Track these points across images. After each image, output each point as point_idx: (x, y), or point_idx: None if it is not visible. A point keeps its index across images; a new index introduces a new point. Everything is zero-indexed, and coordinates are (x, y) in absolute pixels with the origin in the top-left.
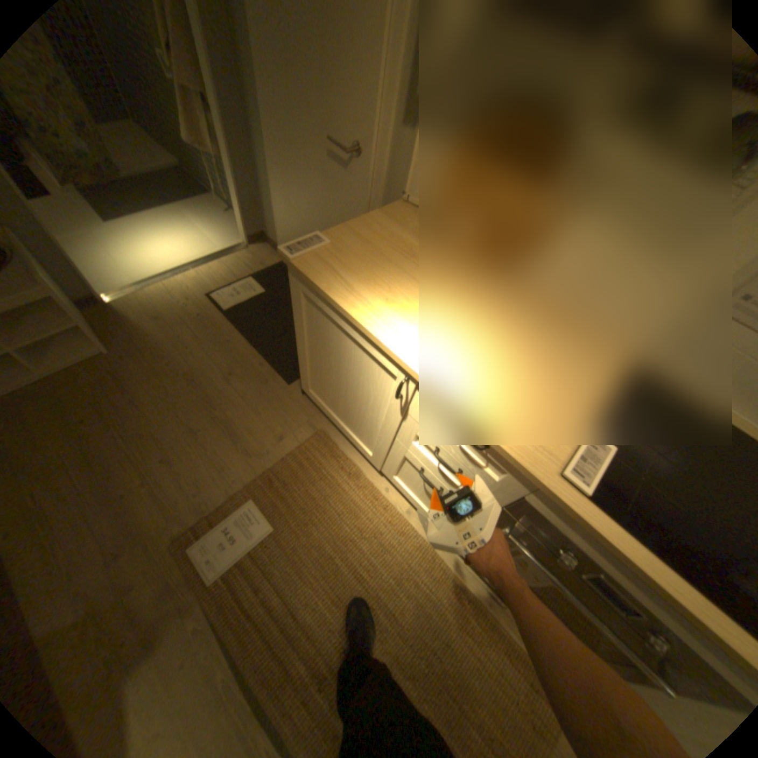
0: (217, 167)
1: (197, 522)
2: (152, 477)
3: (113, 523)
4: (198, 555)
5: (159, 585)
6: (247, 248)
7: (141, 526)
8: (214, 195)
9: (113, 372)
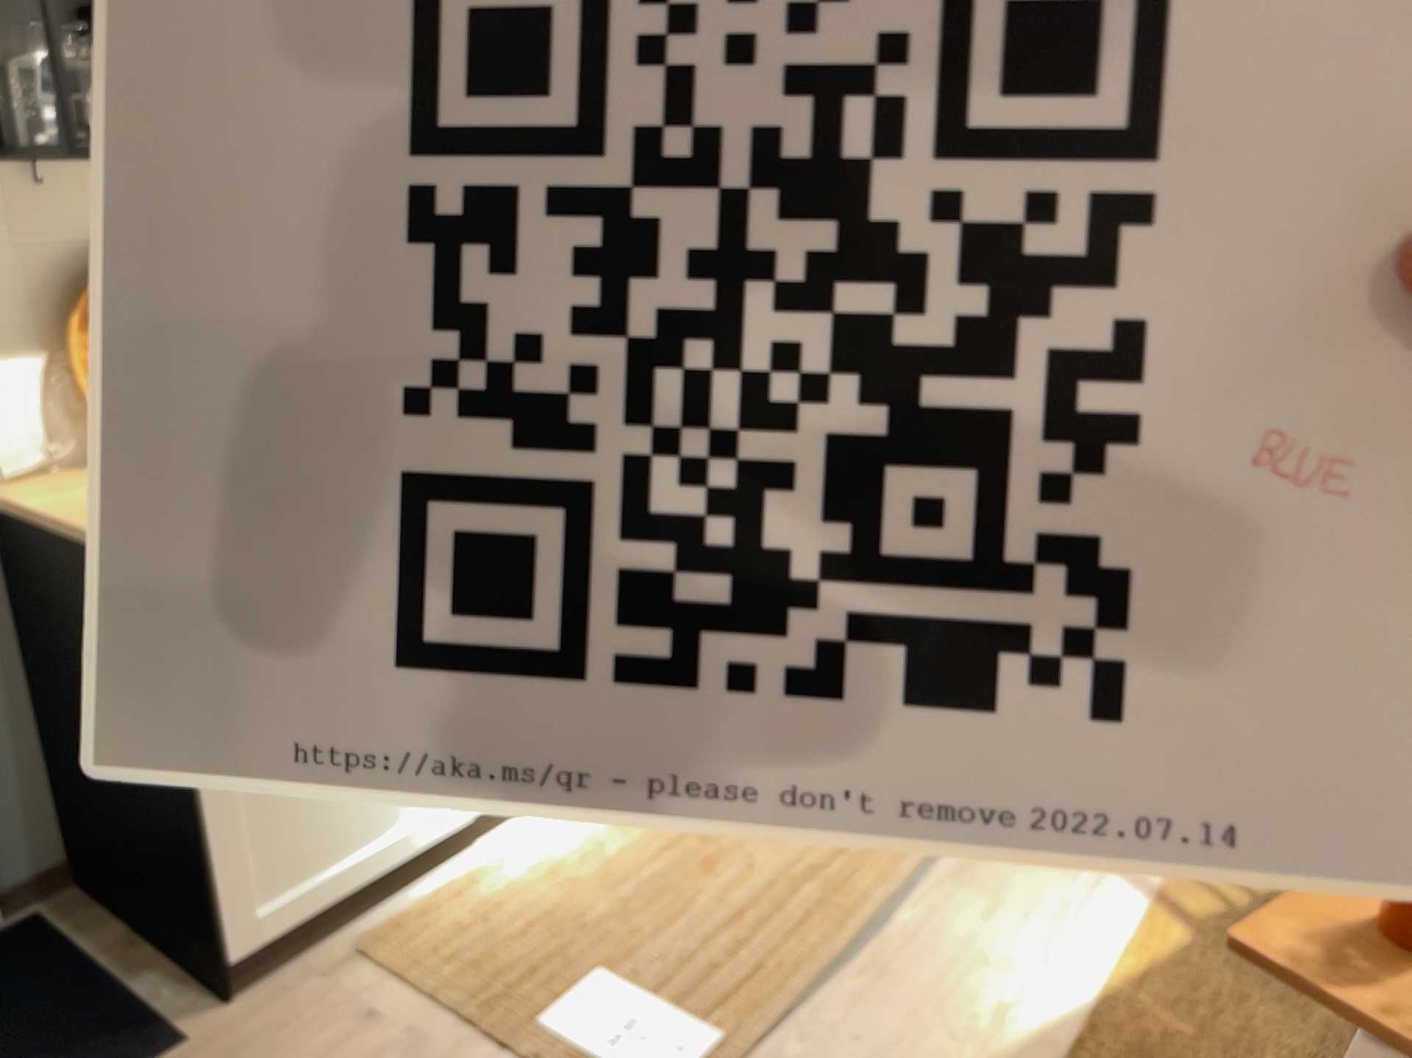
0: None
1: None
2: None
3: None
4: None
5: None
6: None
7: None
8: None
9: None
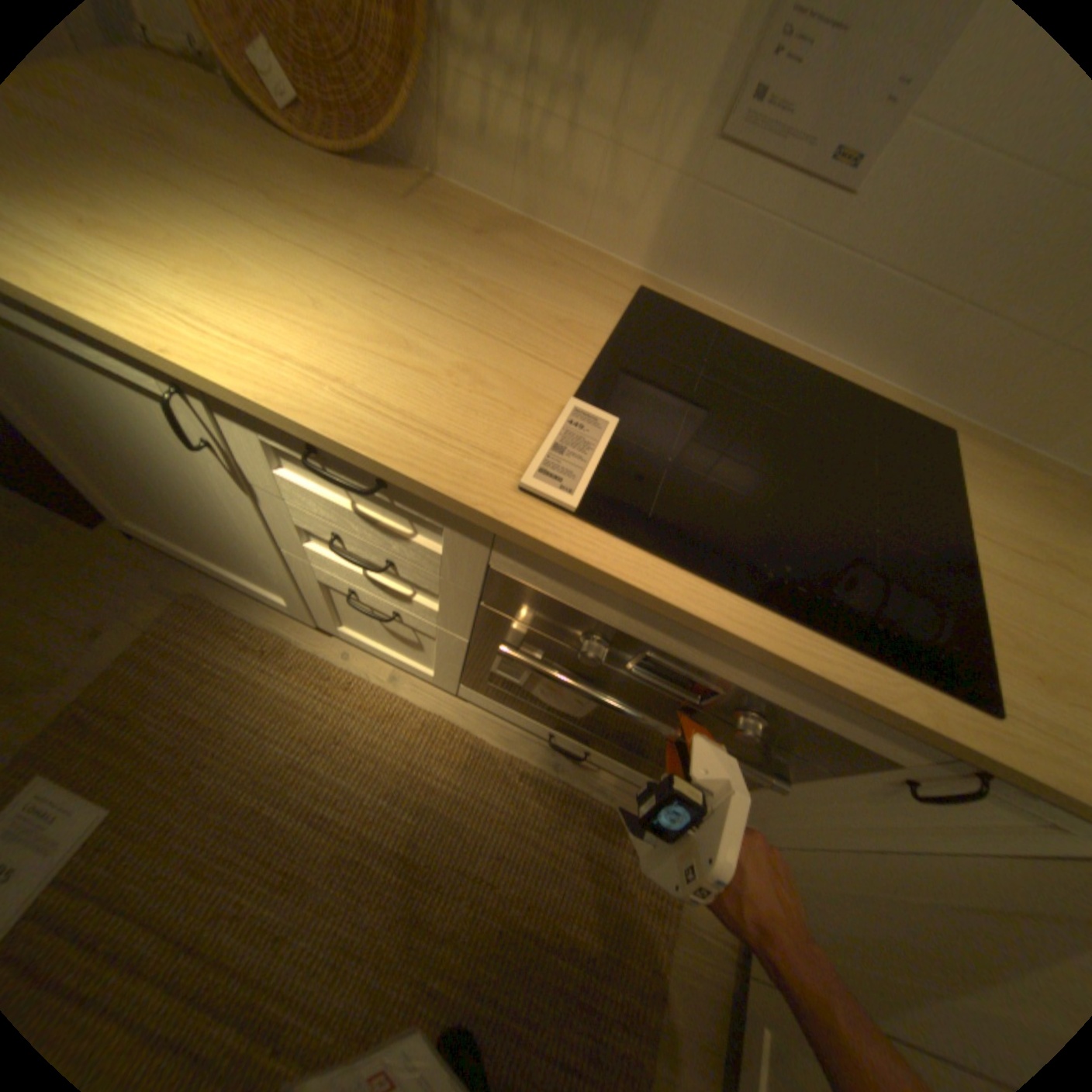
0: None
1: None
2: None
3: None
4: None
5: None
6: None
7: None
8: None
9: None
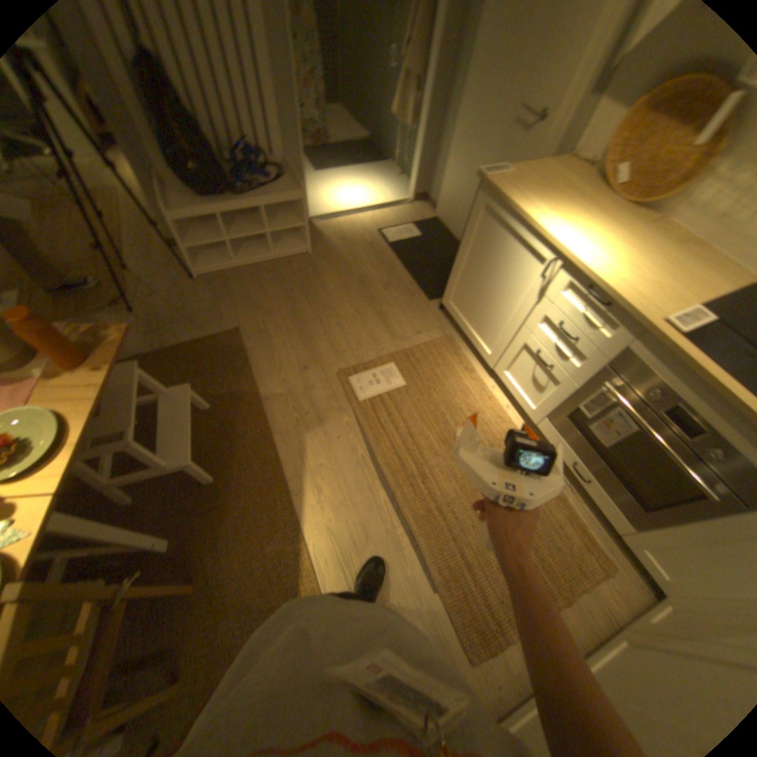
0: (407, 136)
1: (357, 364)
2: (332, 331)
3: (307, 349)
4: (356, 382)
5: (330, 390)
6: (413, 203)
7: (323, 355)
8: (394, 161)
9: (314, 264)
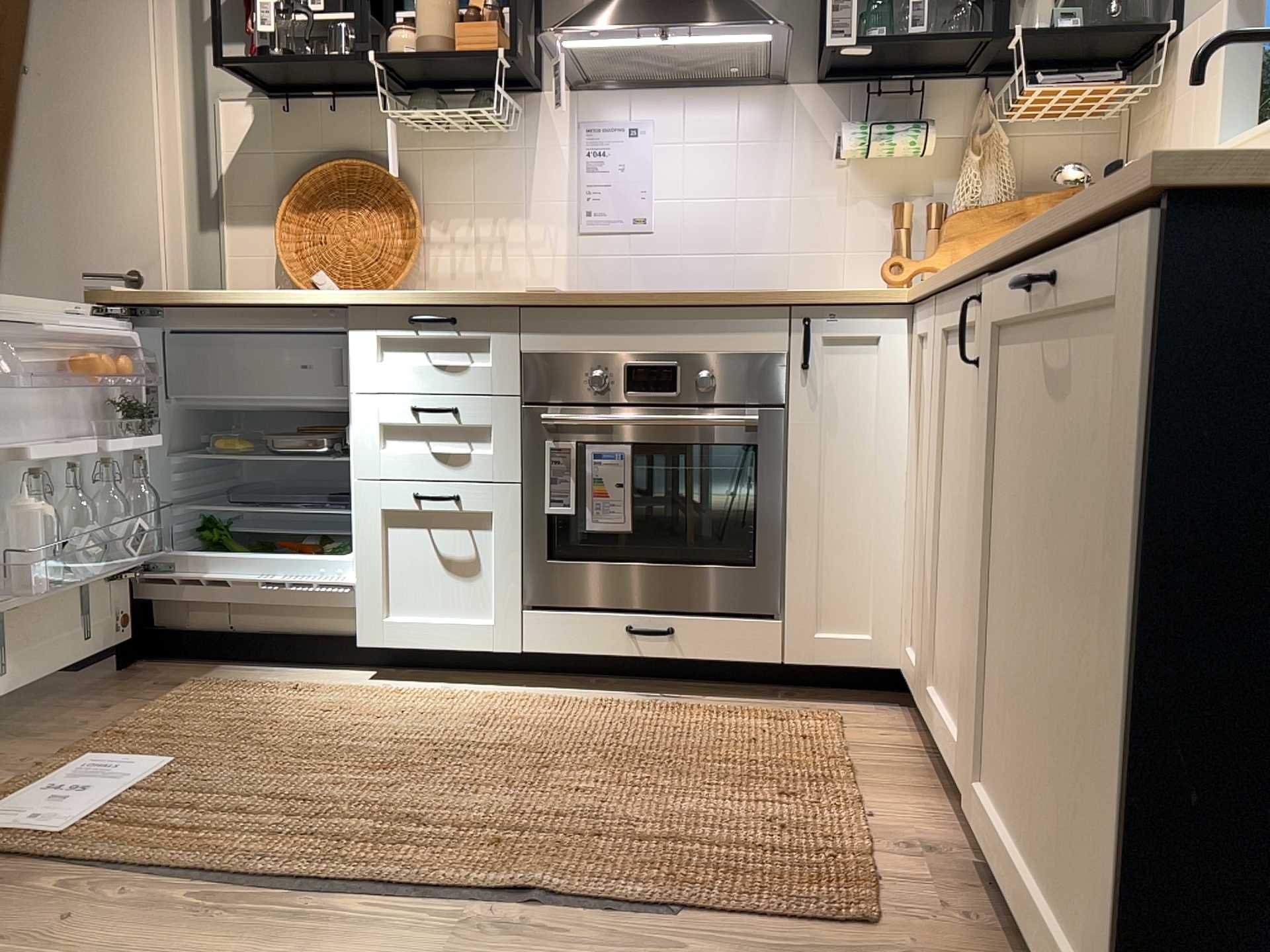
0: None
1: None
2: None
3: None
4: None
5: None
6: None
7: None
8: None
9: None
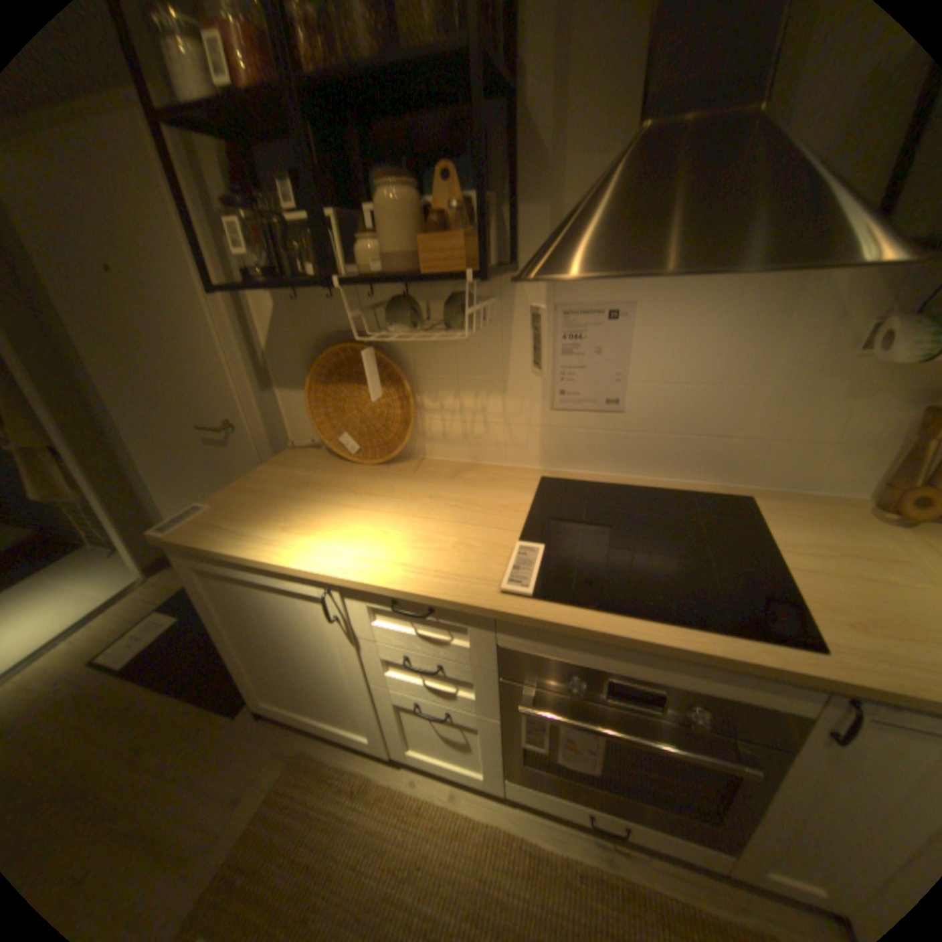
0: (86, 509)
1: None
2: None
3: None
4: None
5: None
6: (145, 580)
7: None
8: (89, 543)
9: None
